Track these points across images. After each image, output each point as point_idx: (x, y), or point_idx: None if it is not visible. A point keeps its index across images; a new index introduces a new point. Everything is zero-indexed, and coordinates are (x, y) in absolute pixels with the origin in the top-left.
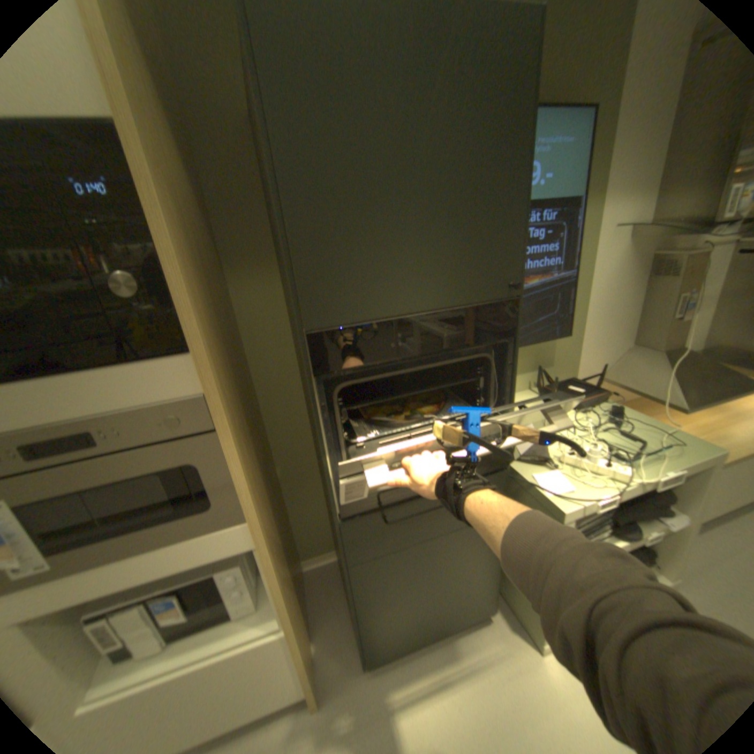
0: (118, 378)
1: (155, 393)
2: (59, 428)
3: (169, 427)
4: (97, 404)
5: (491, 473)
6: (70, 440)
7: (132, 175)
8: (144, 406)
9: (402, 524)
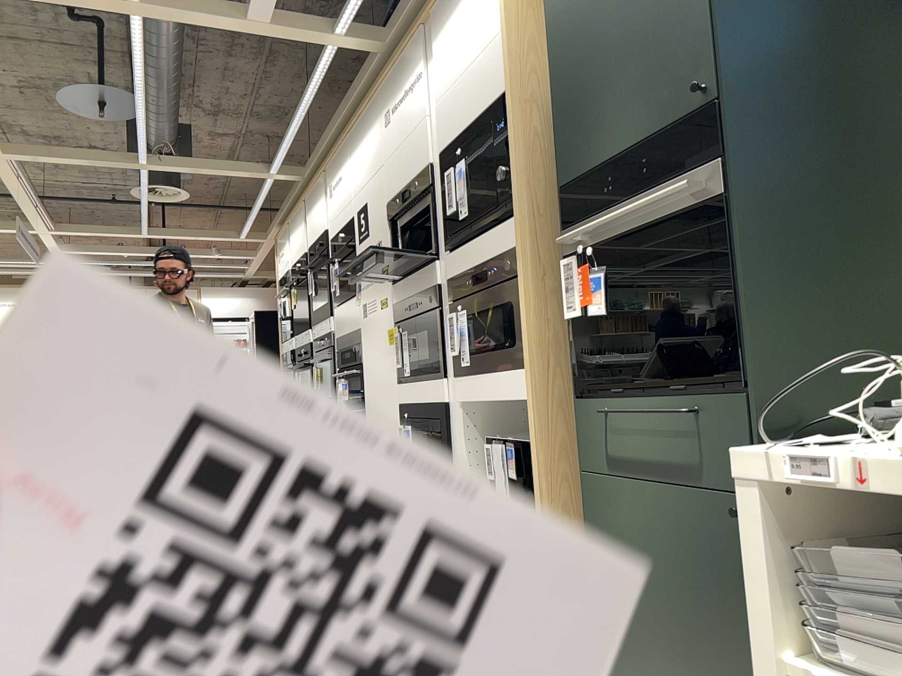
0: (501, 232)
1: (510, 242)
2: (486, 265)
3: (512, 267)
4: (495, 249)
5: (743, 397)
6: (486, 272)
7: (513, 111)
8: (507, 252)
9: (631, 432)
